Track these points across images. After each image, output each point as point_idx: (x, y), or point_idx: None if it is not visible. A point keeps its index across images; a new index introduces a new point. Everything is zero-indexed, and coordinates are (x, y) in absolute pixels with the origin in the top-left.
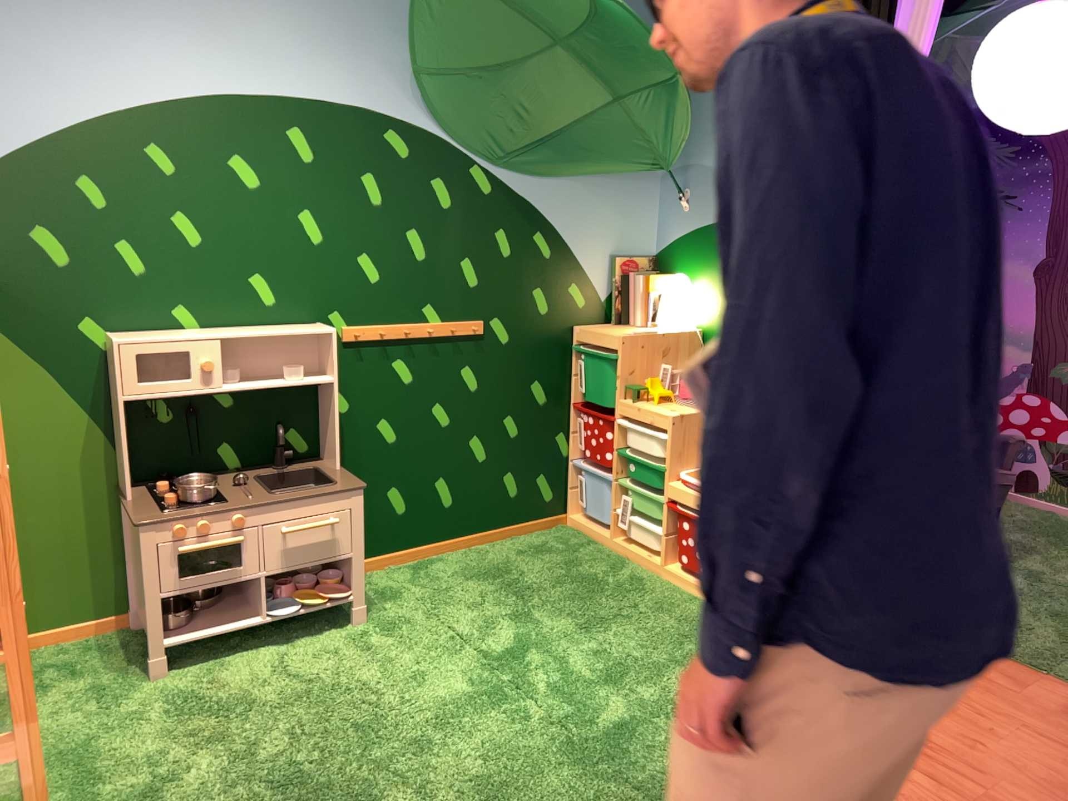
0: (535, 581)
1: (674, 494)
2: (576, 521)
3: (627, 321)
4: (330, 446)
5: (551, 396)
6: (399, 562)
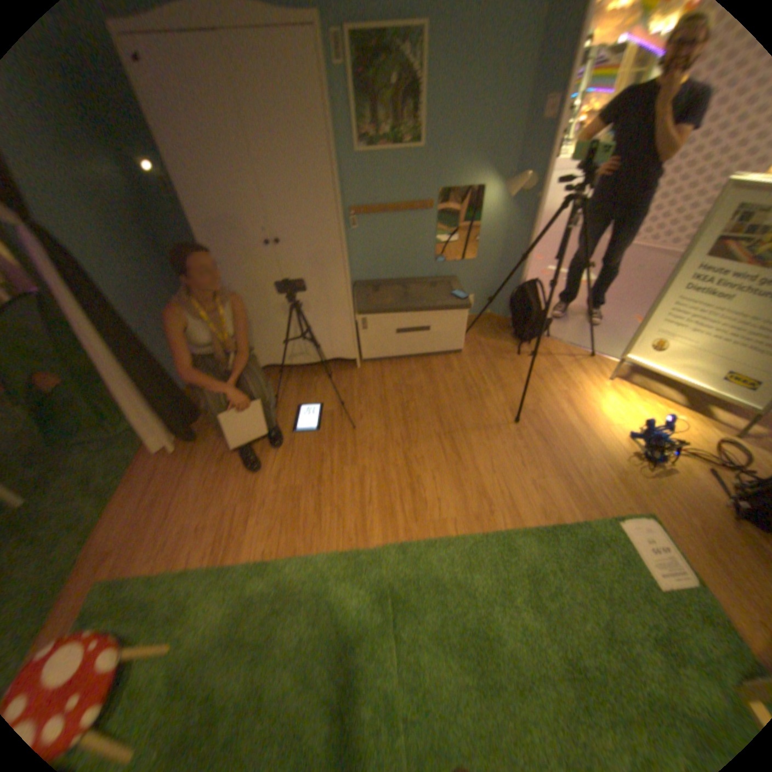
0: None
1: None
2: None
3: None
4: None
5: None
6: None
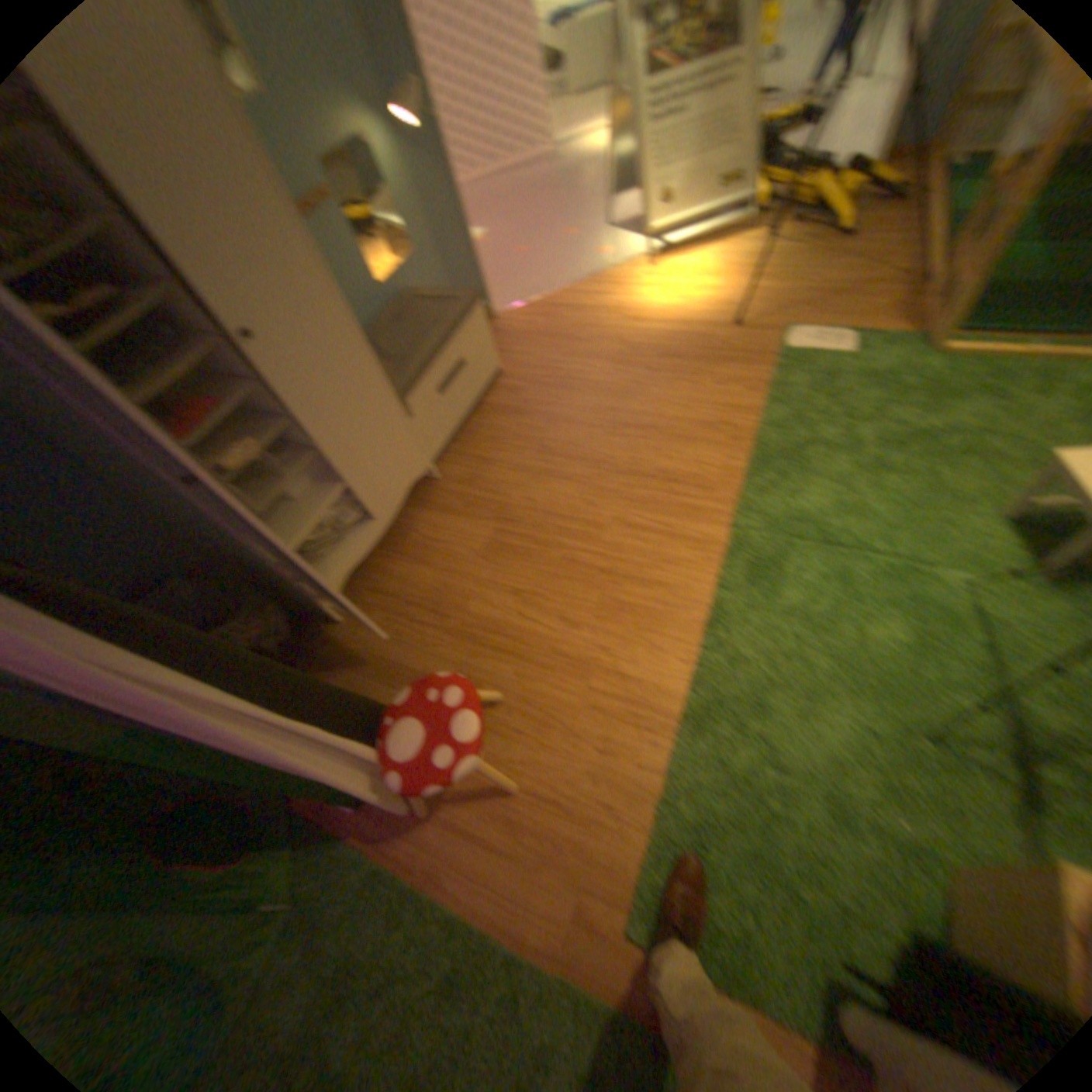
0: None
1: None
2: None
3: None
4: None
5: None
6: None
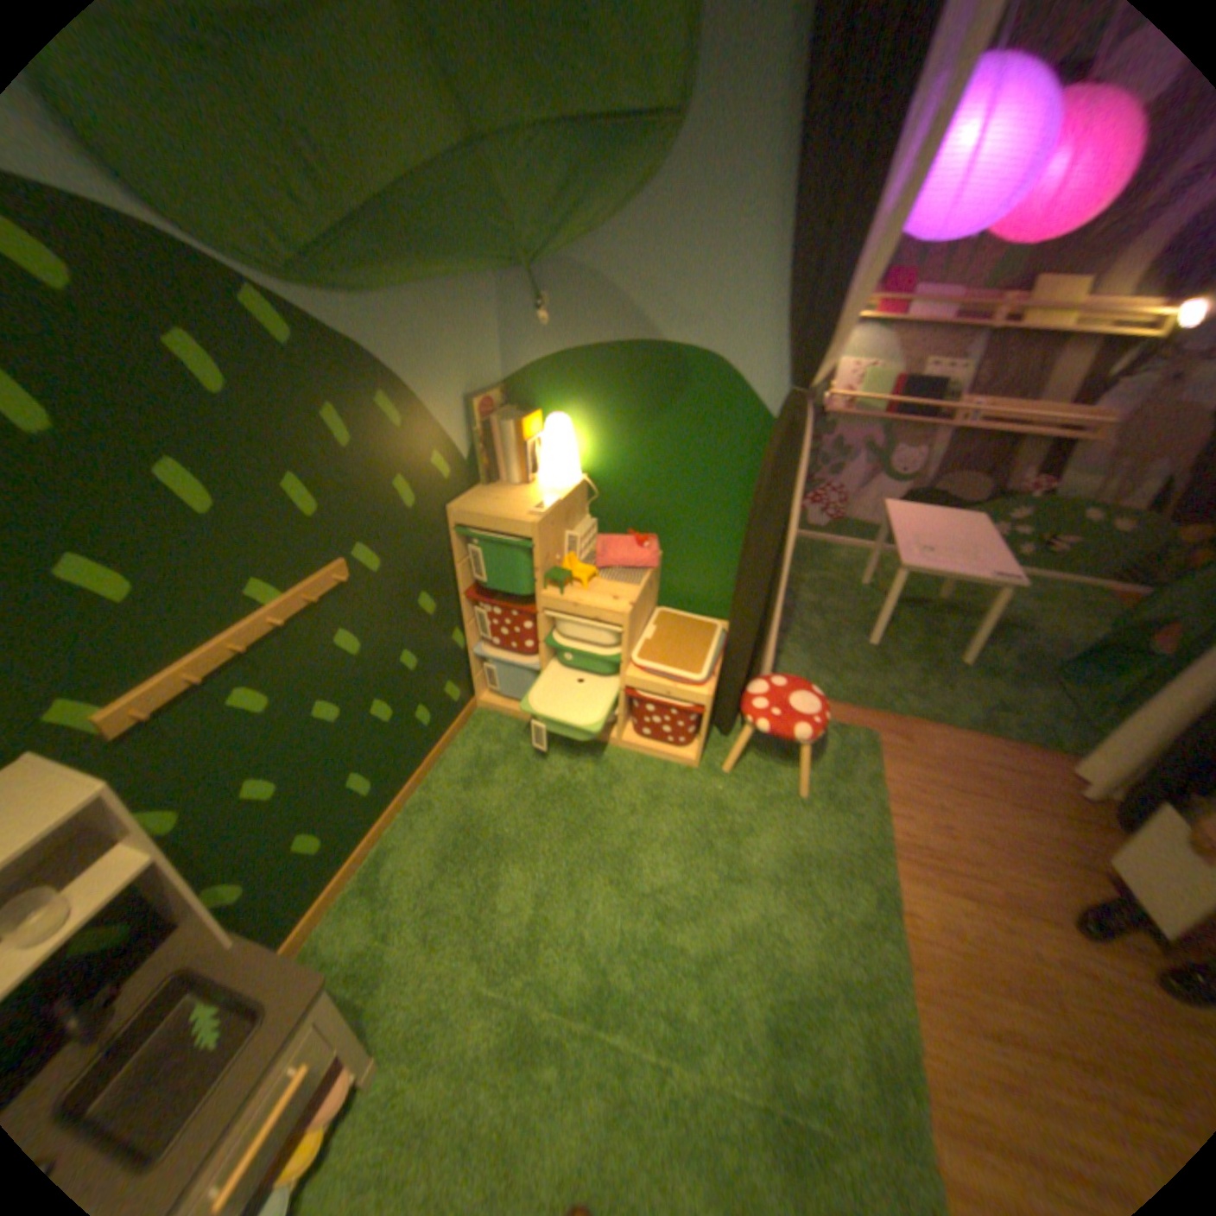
0: (514, 825)
1: (632, 682)
2: (488, 702)
3: (496, 480)
4: (196, 918)
5: (439, 600)
6: (336, 892)
